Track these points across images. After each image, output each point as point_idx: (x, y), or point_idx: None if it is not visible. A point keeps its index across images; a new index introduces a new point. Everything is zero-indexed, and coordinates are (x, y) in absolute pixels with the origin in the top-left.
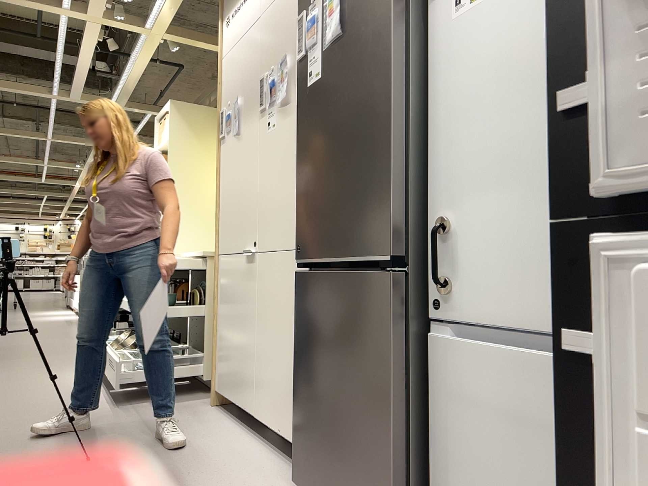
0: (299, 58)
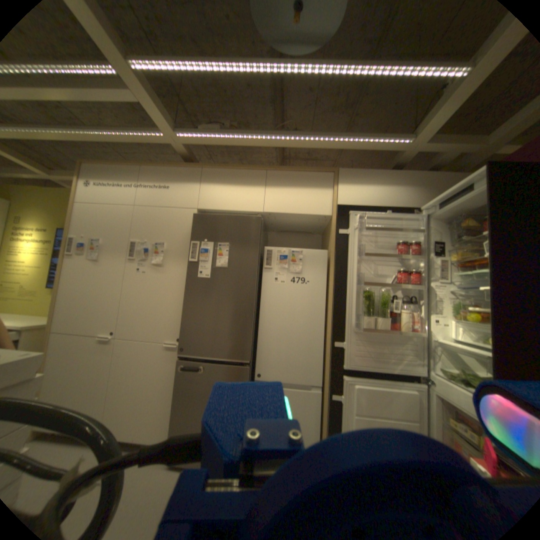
0: (191, 261)
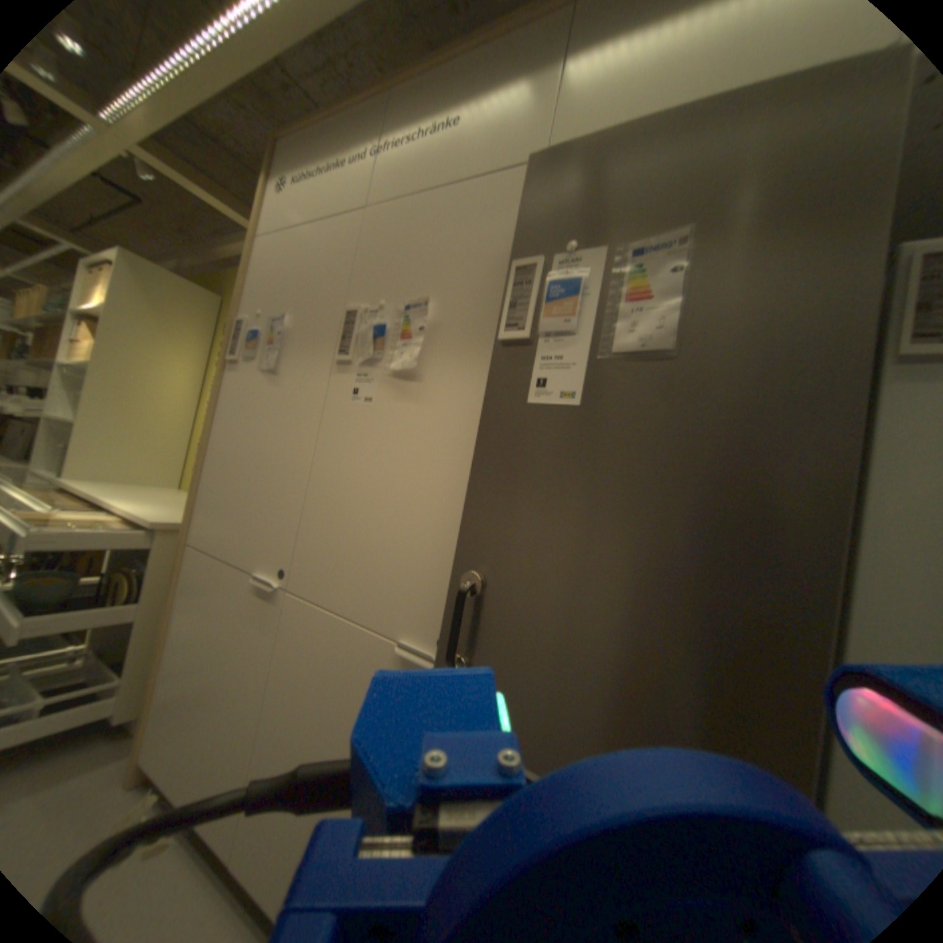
0: (510, 339)
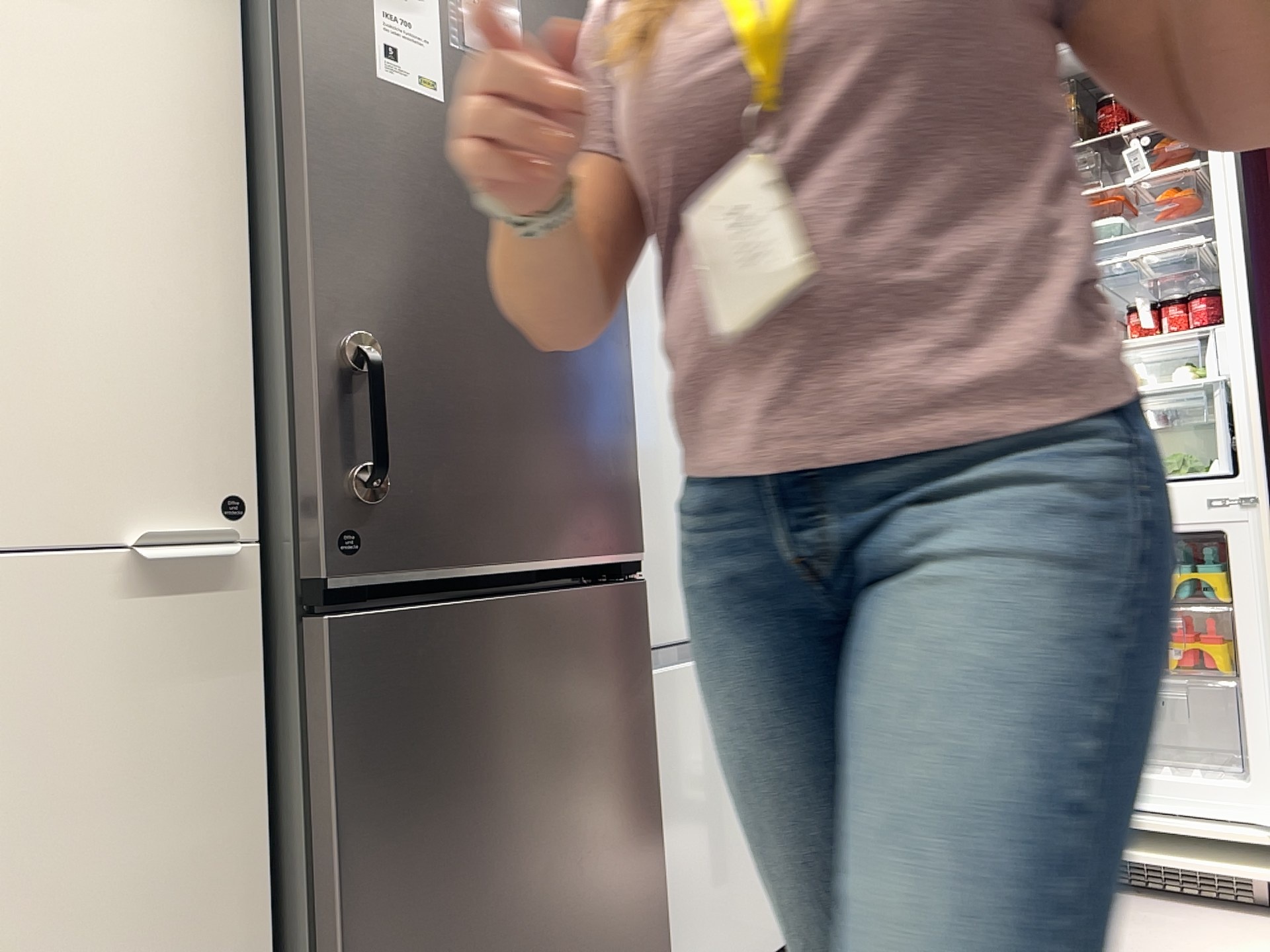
0: None
